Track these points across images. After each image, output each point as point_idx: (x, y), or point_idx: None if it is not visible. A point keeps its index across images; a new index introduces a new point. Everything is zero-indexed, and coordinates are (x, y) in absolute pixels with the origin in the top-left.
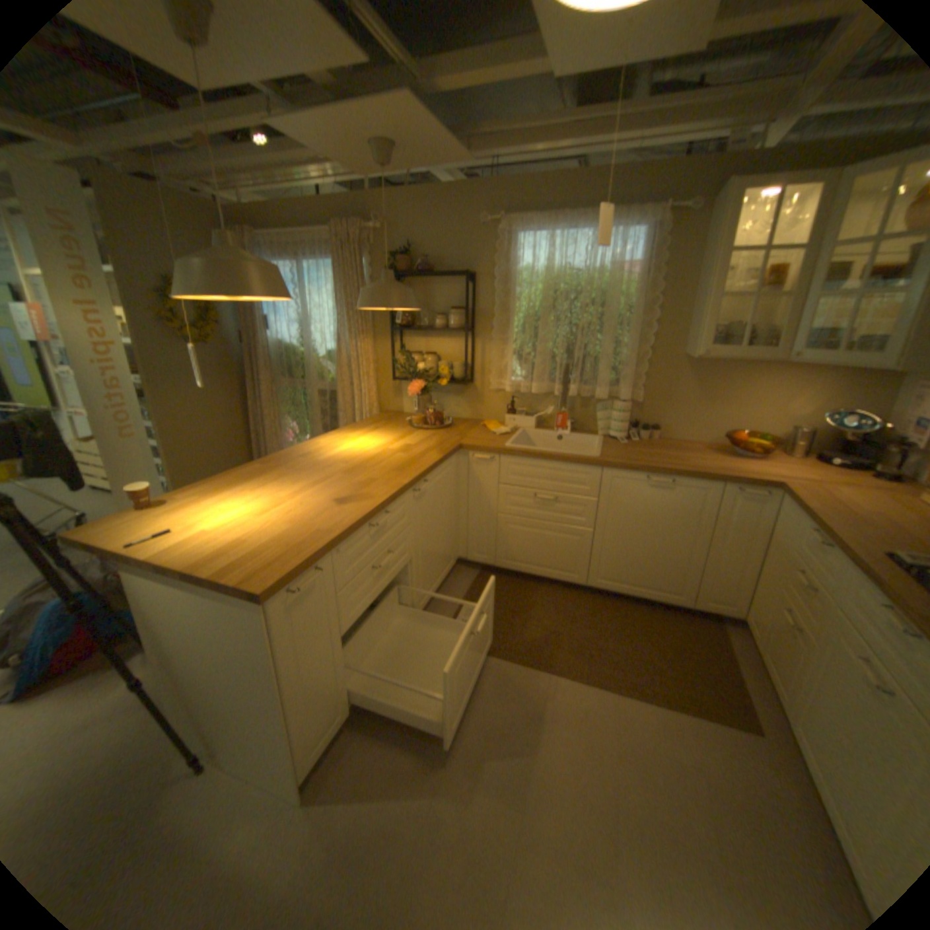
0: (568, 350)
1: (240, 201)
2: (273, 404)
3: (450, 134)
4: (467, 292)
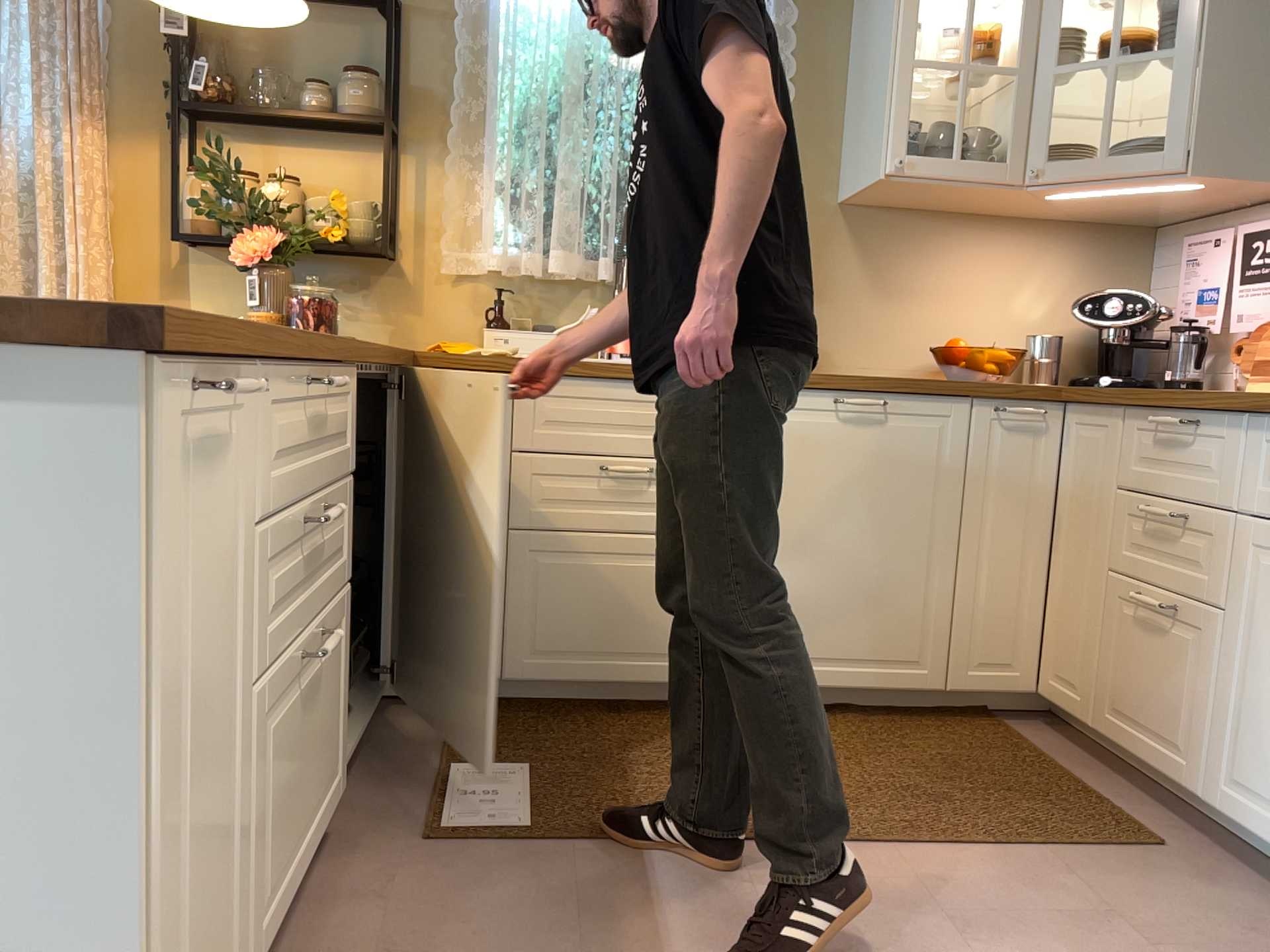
0: (620, 187)
1: None
2: None
3: None
4: (392, 36)
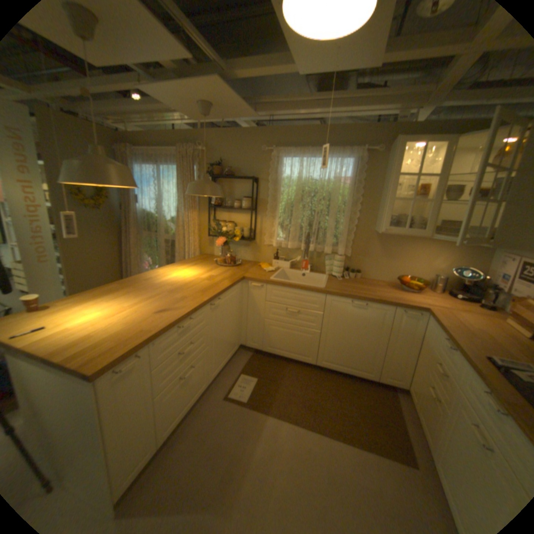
0: (309, 224)
1: (125, 130)
2: (136, 246)
3: (243, 101)
4: (252, 189)
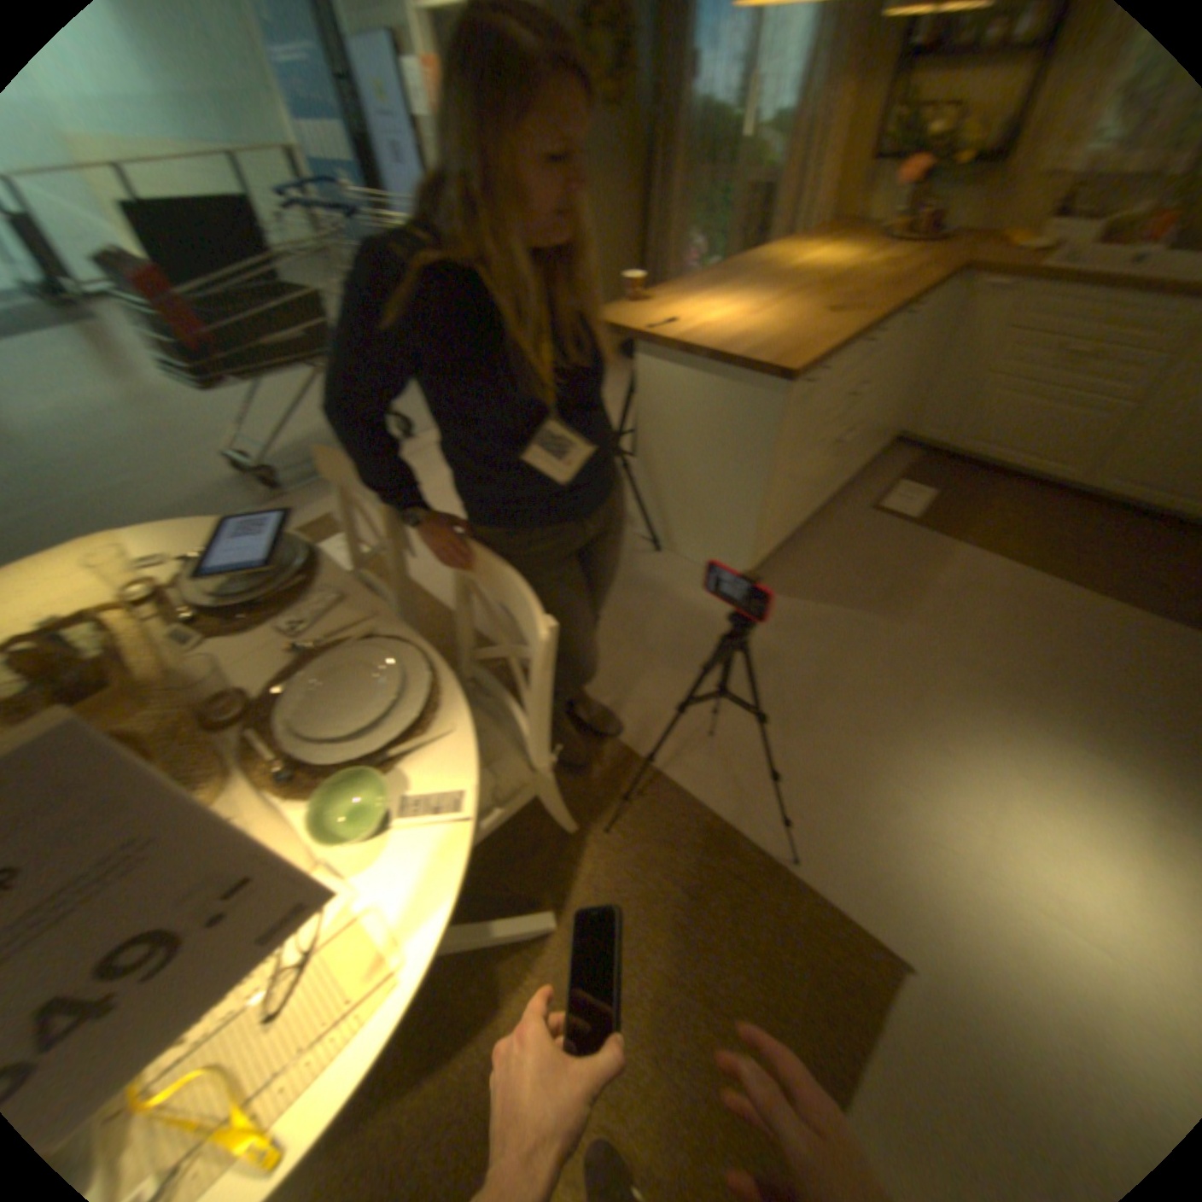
0: None
1: None
2: (683, 208)
3: None
4: None
